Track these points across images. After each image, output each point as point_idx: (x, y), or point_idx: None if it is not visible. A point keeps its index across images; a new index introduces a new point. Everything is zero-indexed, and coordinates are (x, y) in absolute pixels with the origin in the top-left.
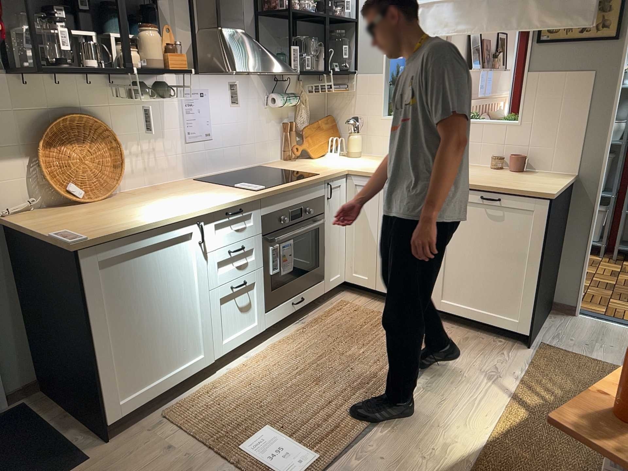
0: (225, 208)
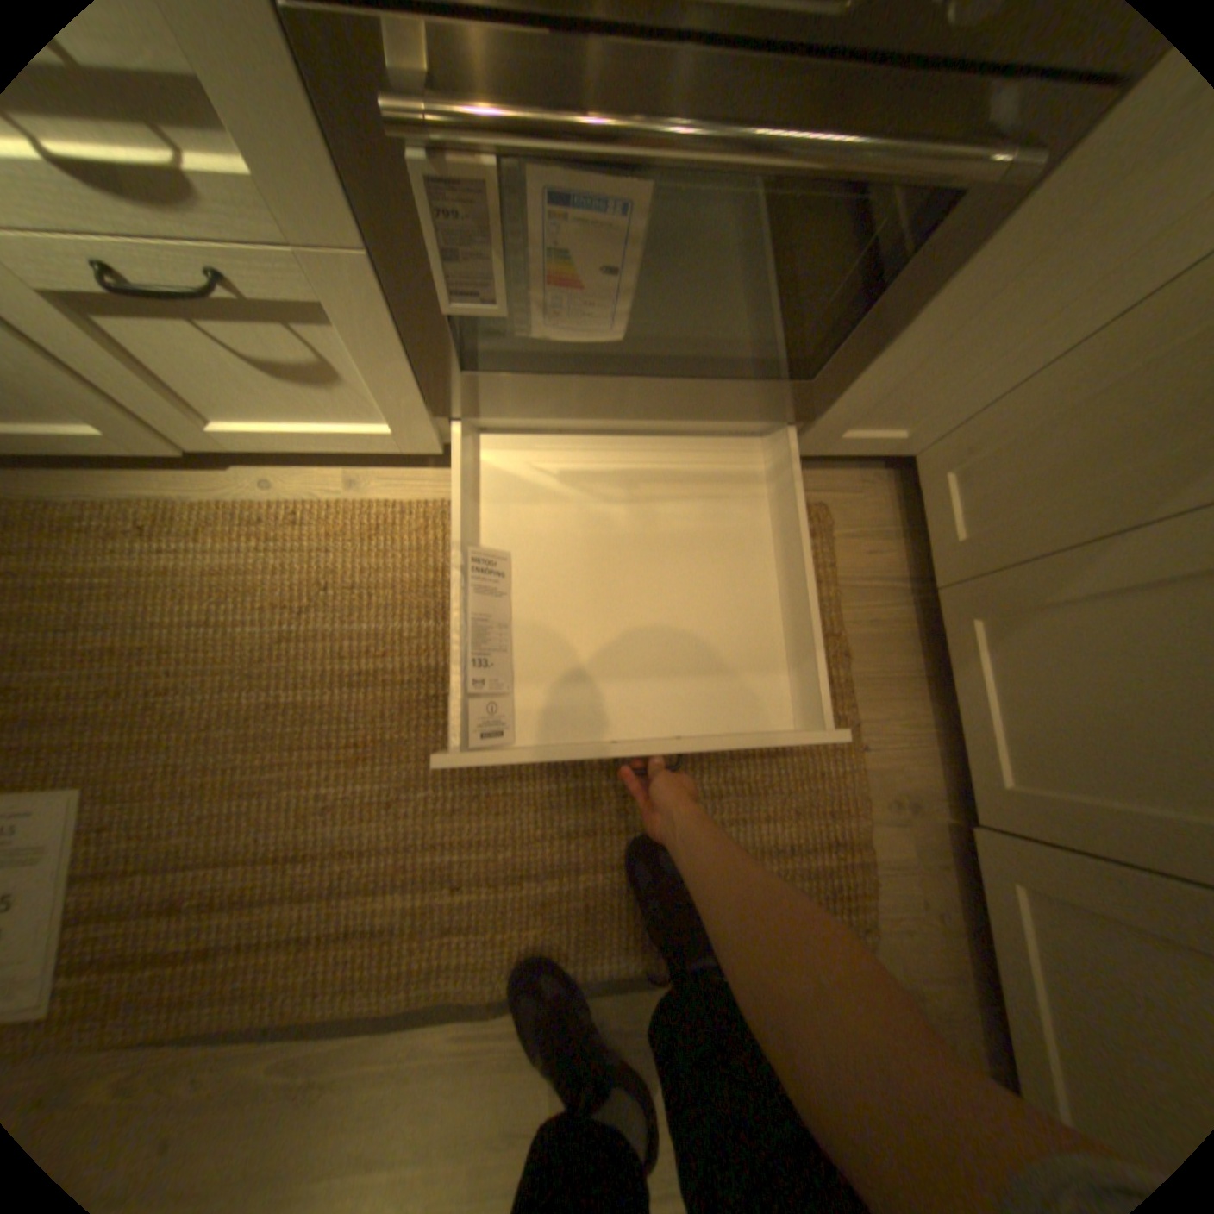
0: None
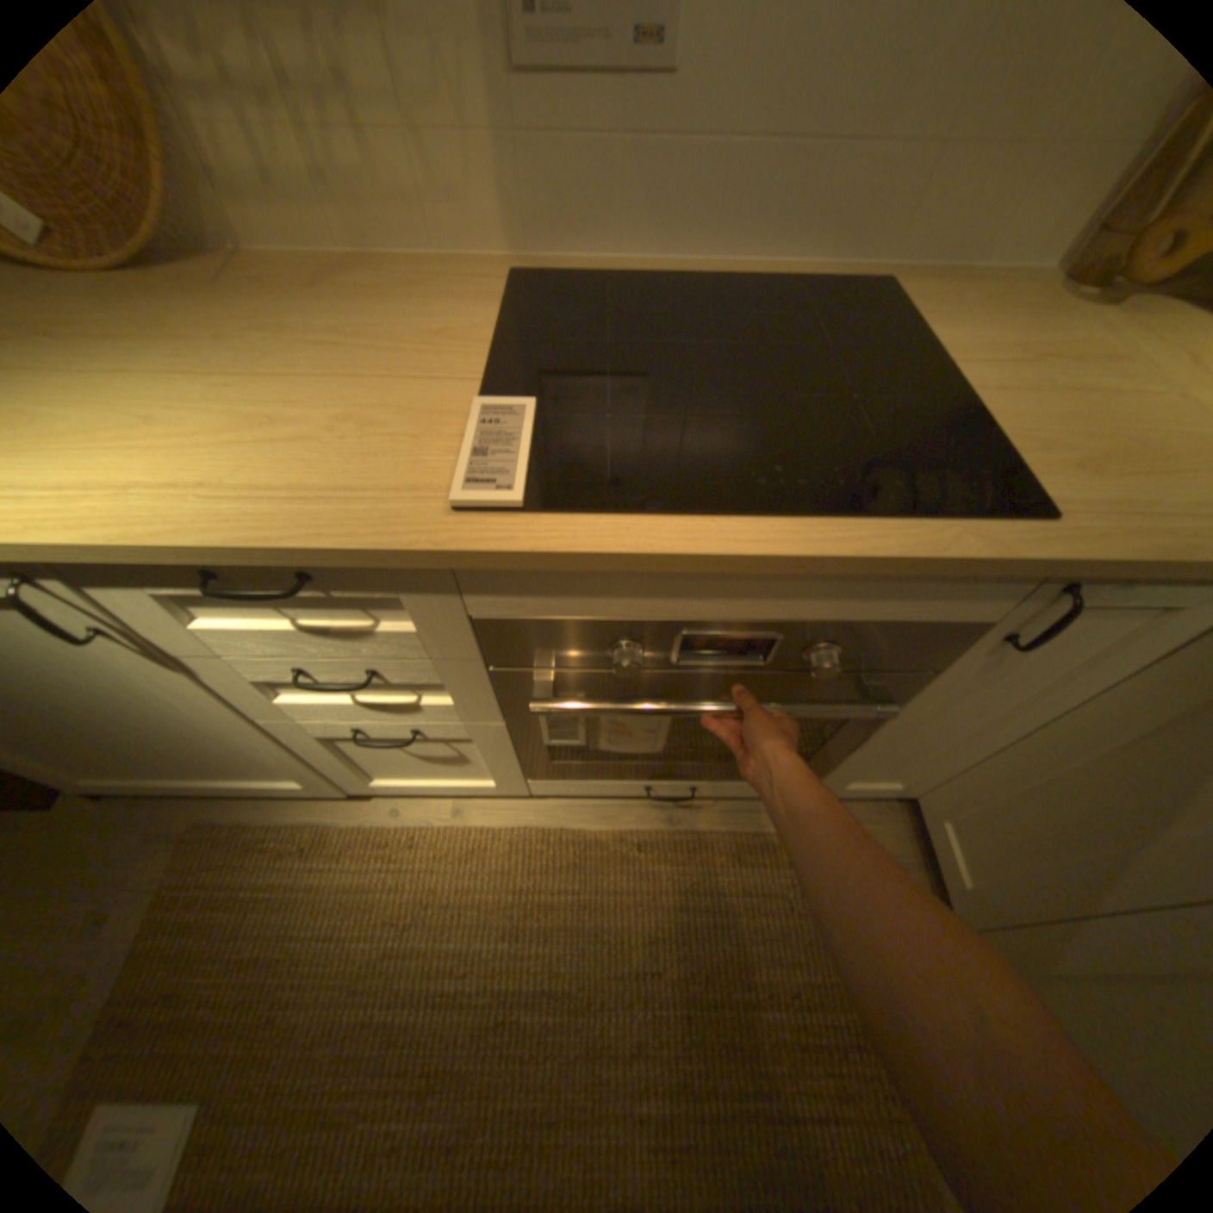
0: (174, 557)
